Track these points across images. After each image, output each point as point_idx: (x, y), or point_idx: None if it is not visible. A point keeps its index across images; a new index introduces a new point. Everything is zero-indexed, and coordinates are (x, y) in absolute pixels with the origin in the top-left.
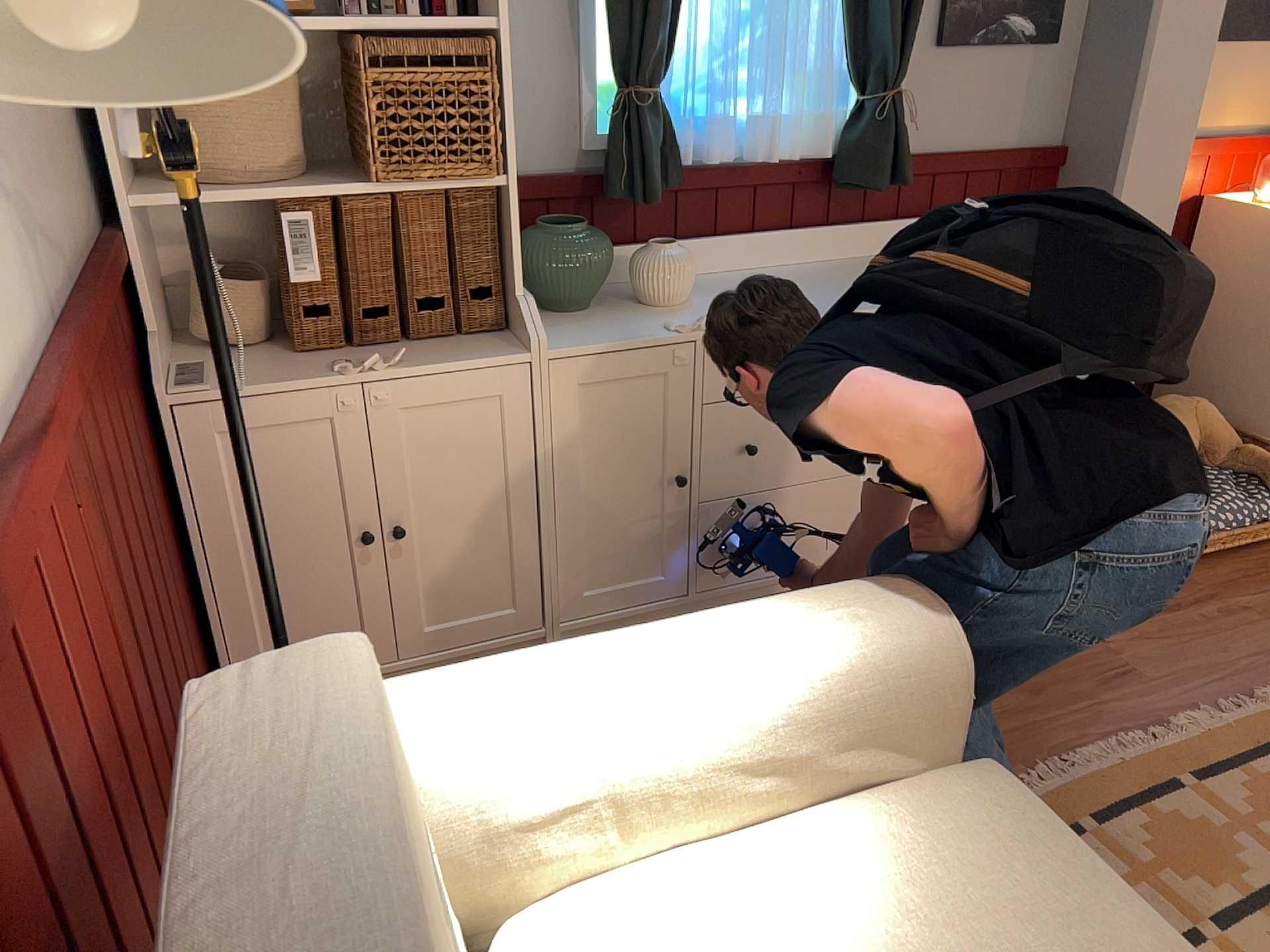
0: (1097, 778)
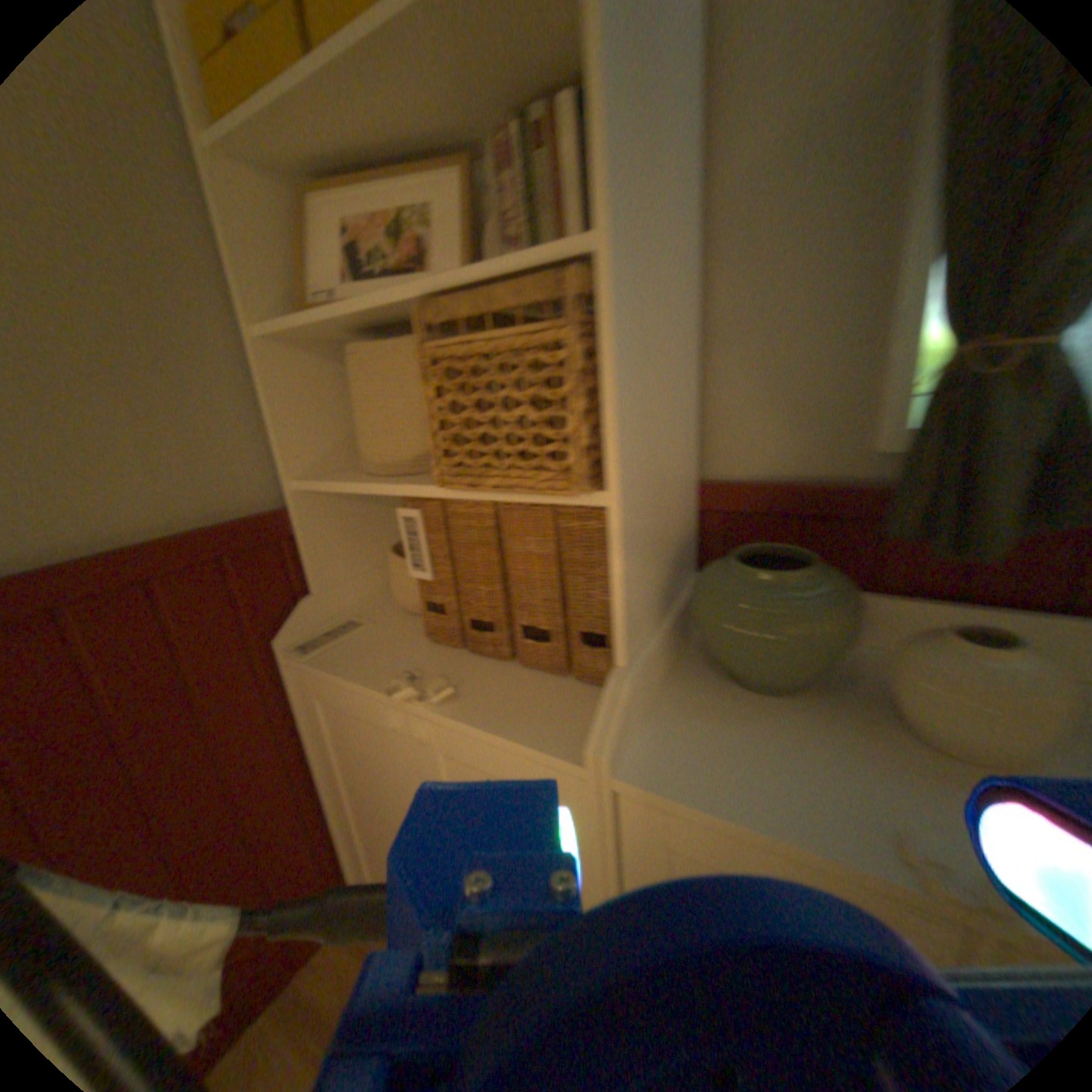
0: None
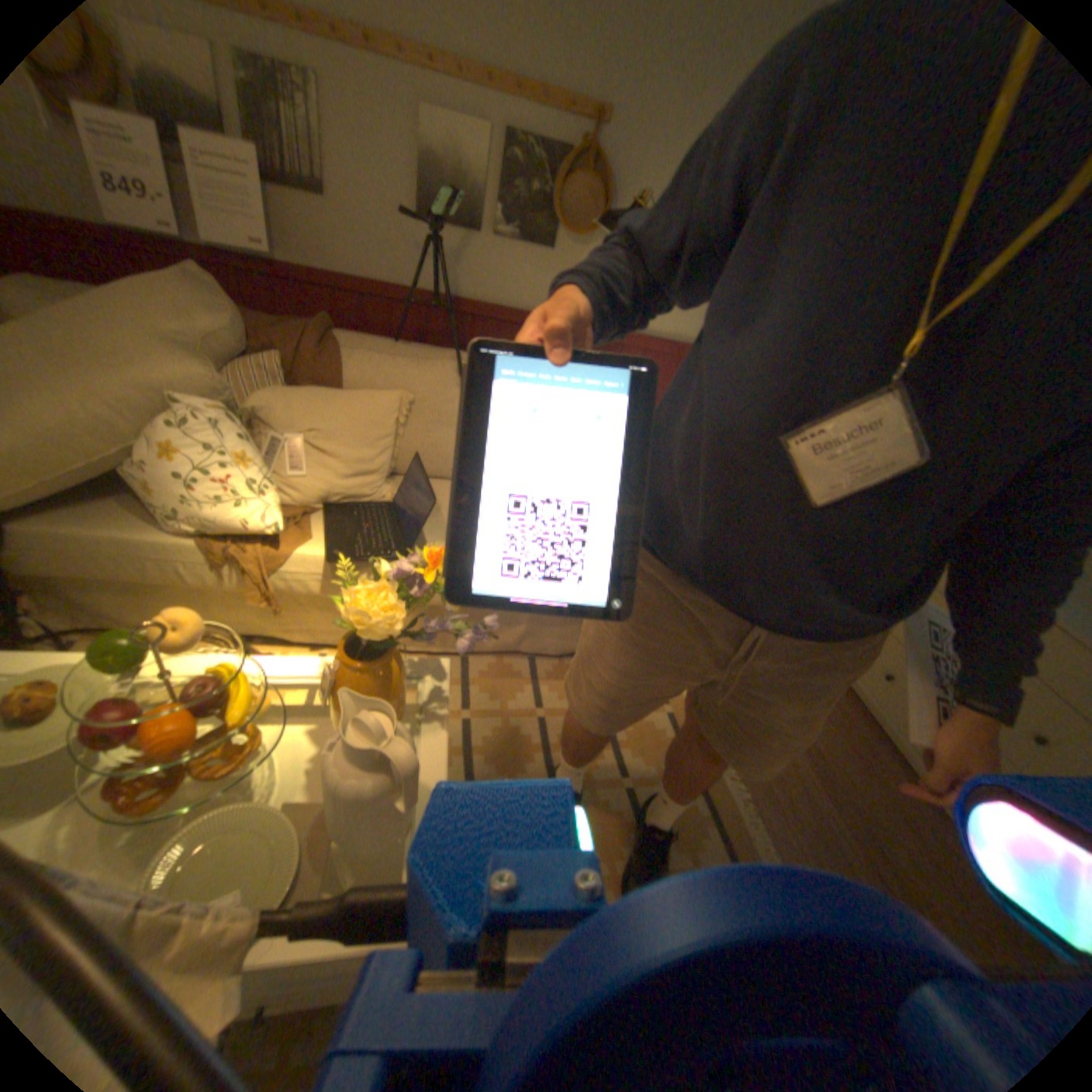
0: (737, 815)
